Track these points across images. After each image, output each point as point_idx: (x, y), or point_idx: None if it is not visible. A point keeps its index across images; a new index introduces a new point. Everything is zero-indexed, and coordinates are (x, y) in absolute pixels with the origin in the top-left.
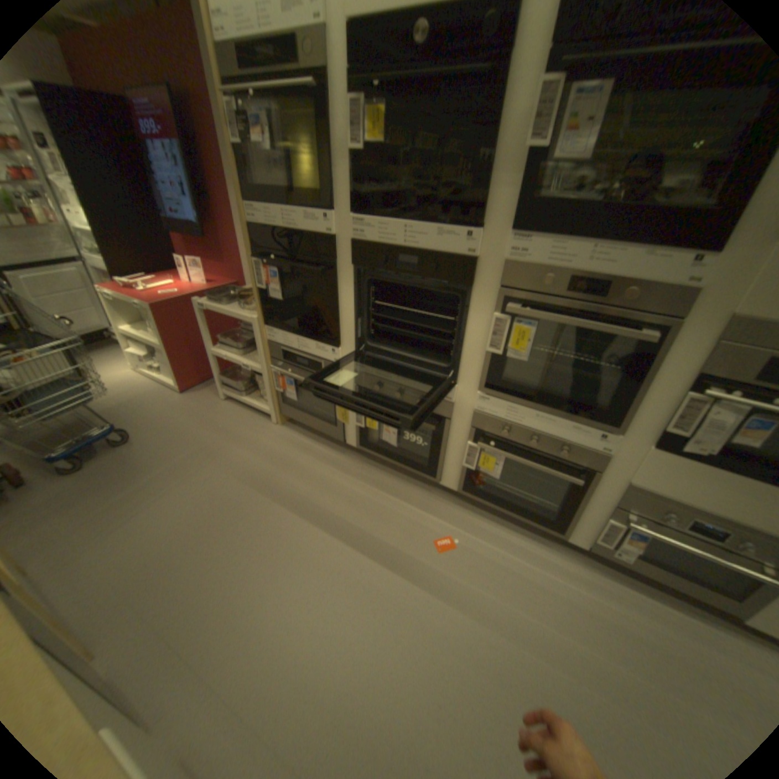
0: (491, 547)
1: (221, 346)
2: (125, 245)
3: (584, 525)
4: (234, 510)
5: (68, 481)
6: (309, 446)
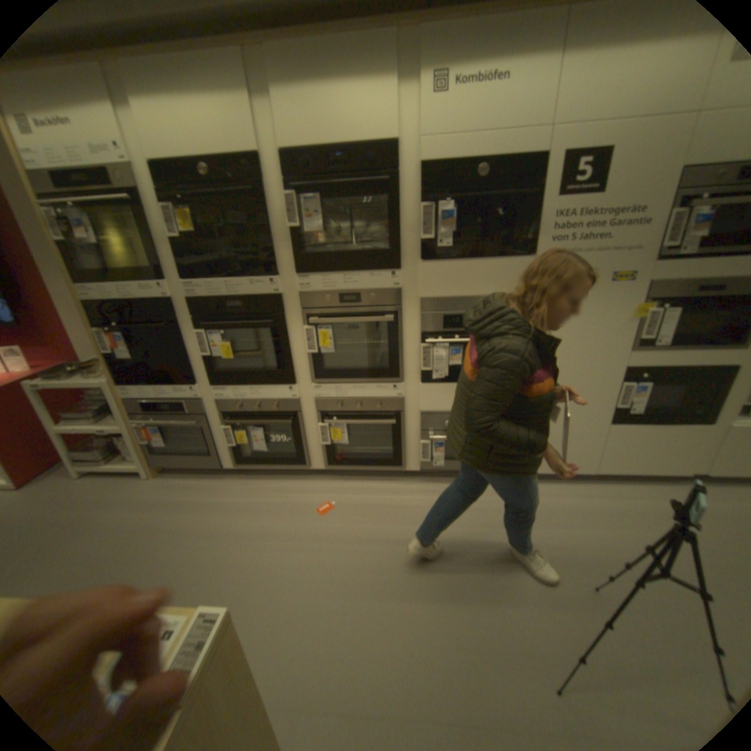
0: (358, 497)
1: (65, 422)
2: None
3: (409, 453)
4: (122, 561)
5: None
6: (187, 485)
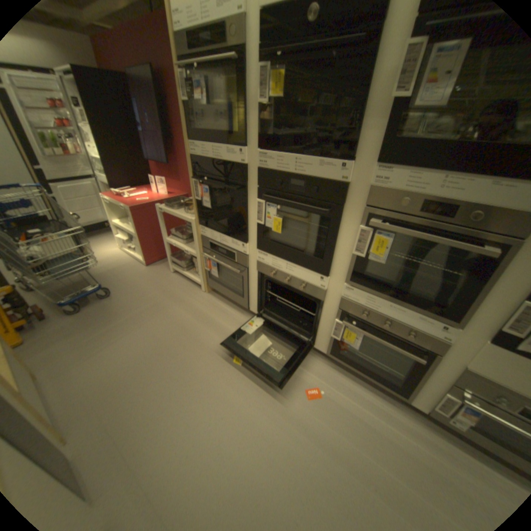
0: (349, 400)
1: (172, 236)
2: (120, 168)
3: (426, 394)
4: (170, 350)
5: (70, 320)
6: (225, 310)
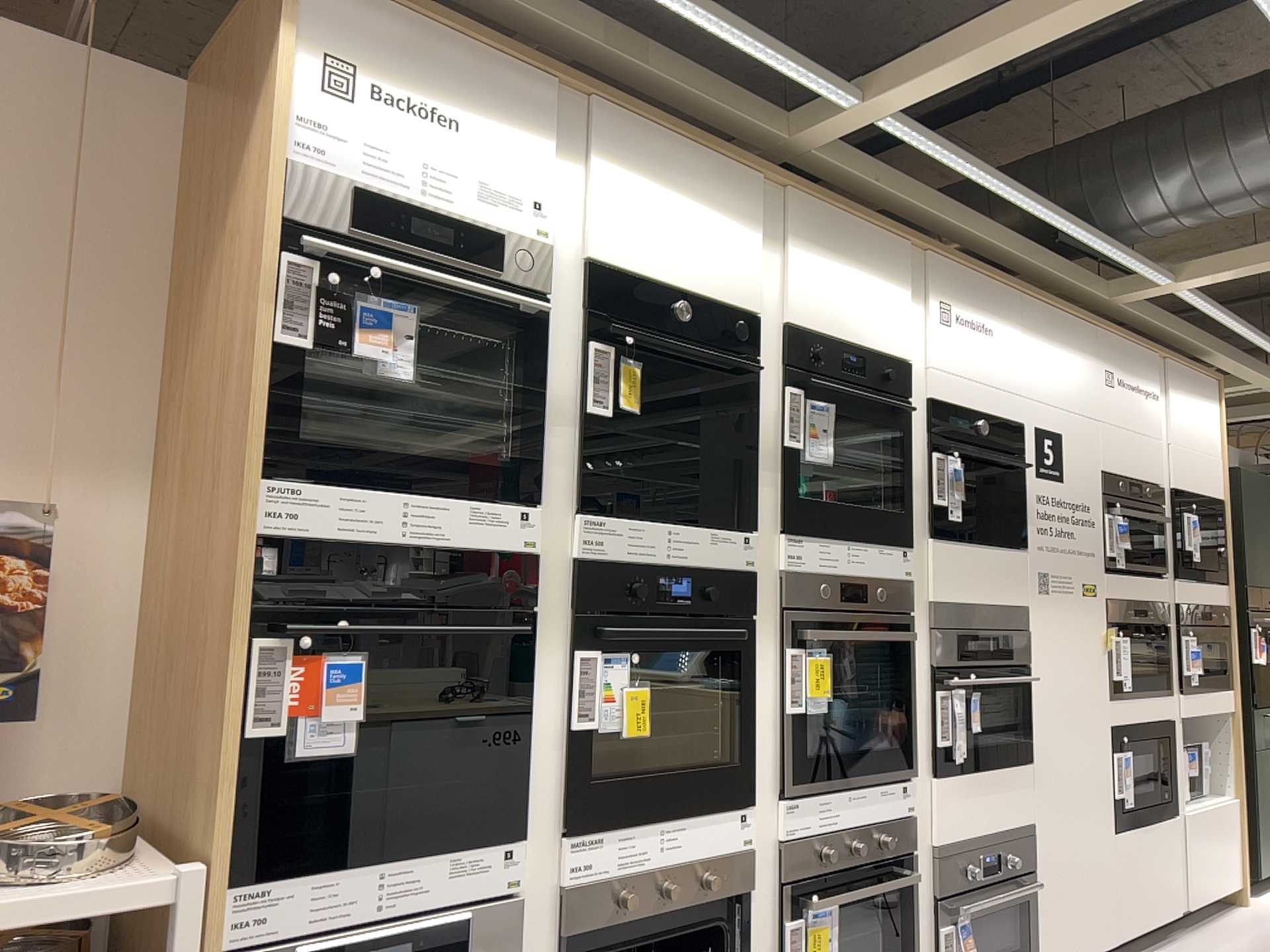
0: None
1: None
2: None
3: None
4: None
5: None
6: None
